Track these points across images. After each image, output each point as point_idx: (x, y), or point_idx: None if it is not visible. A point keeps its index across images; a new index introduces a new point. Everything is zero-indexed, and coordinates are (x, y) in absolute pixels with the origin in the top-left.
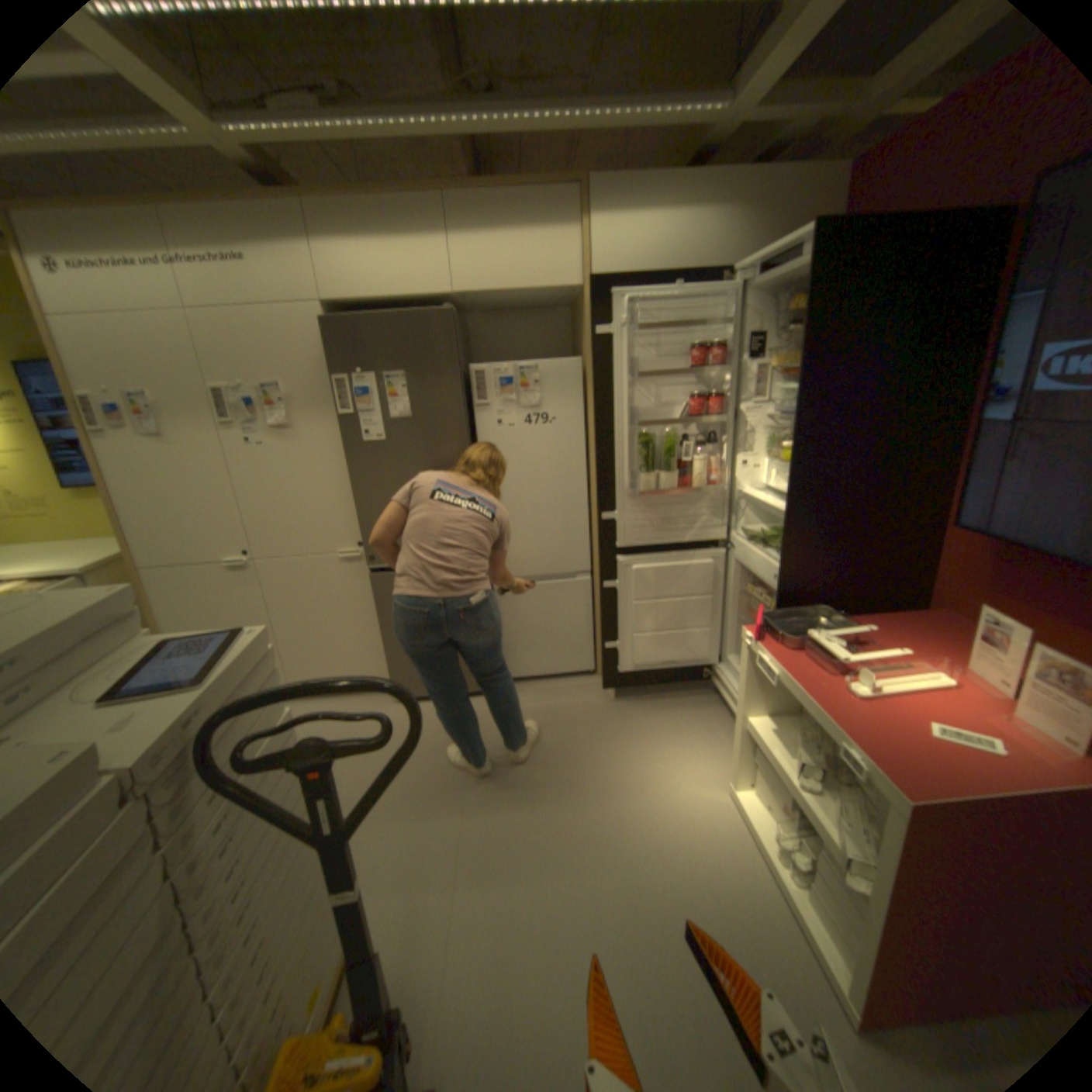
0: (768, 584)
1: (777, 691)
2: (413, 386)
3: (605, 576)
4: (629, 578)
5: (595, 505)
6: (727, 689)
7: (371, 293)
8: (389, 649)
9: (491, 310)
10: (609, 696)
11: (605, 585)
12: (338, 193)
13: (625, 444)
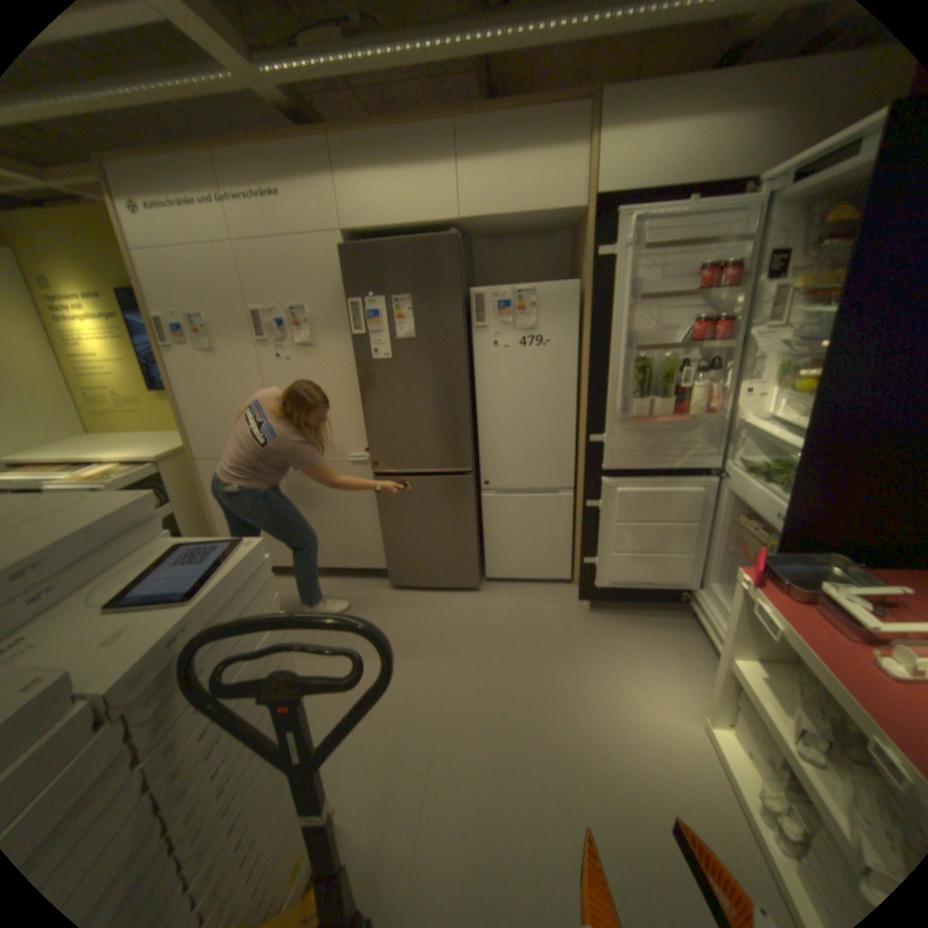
0: (768, 521)
1: (775, 641)
2: (418, 308)
3: (589, 495)
4: (613, 499)
5: (583, 426)
6: (708, 617)
7: (385, 221)
8: (388, 543)
9: (495, 235)
10: (584, 606)
11: (589, 504)
12: (359, 126)
13: (620, 367)
